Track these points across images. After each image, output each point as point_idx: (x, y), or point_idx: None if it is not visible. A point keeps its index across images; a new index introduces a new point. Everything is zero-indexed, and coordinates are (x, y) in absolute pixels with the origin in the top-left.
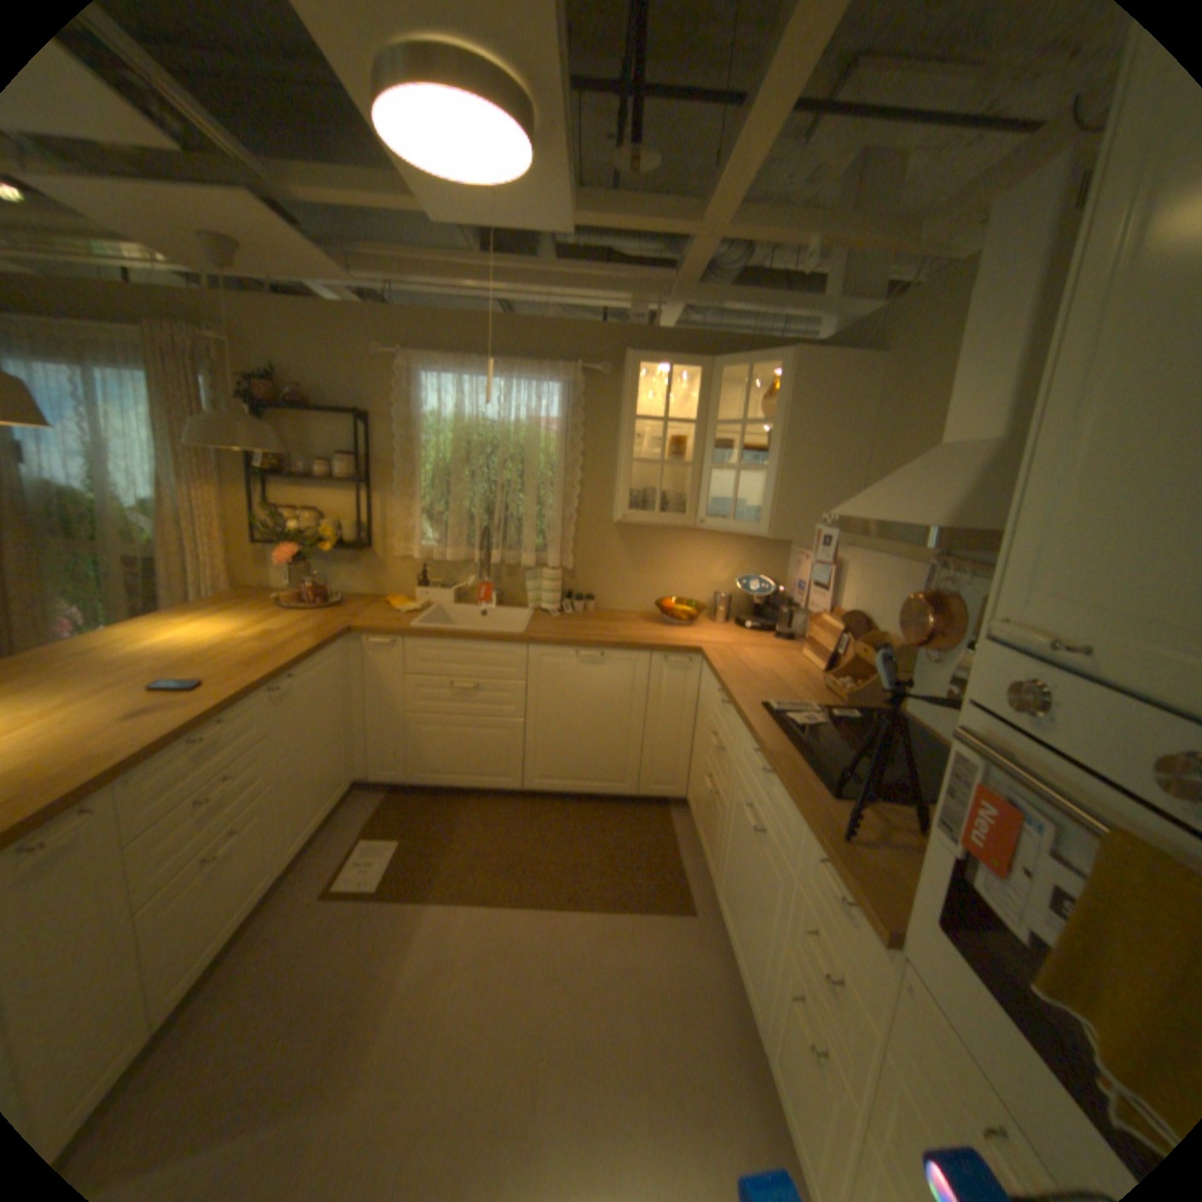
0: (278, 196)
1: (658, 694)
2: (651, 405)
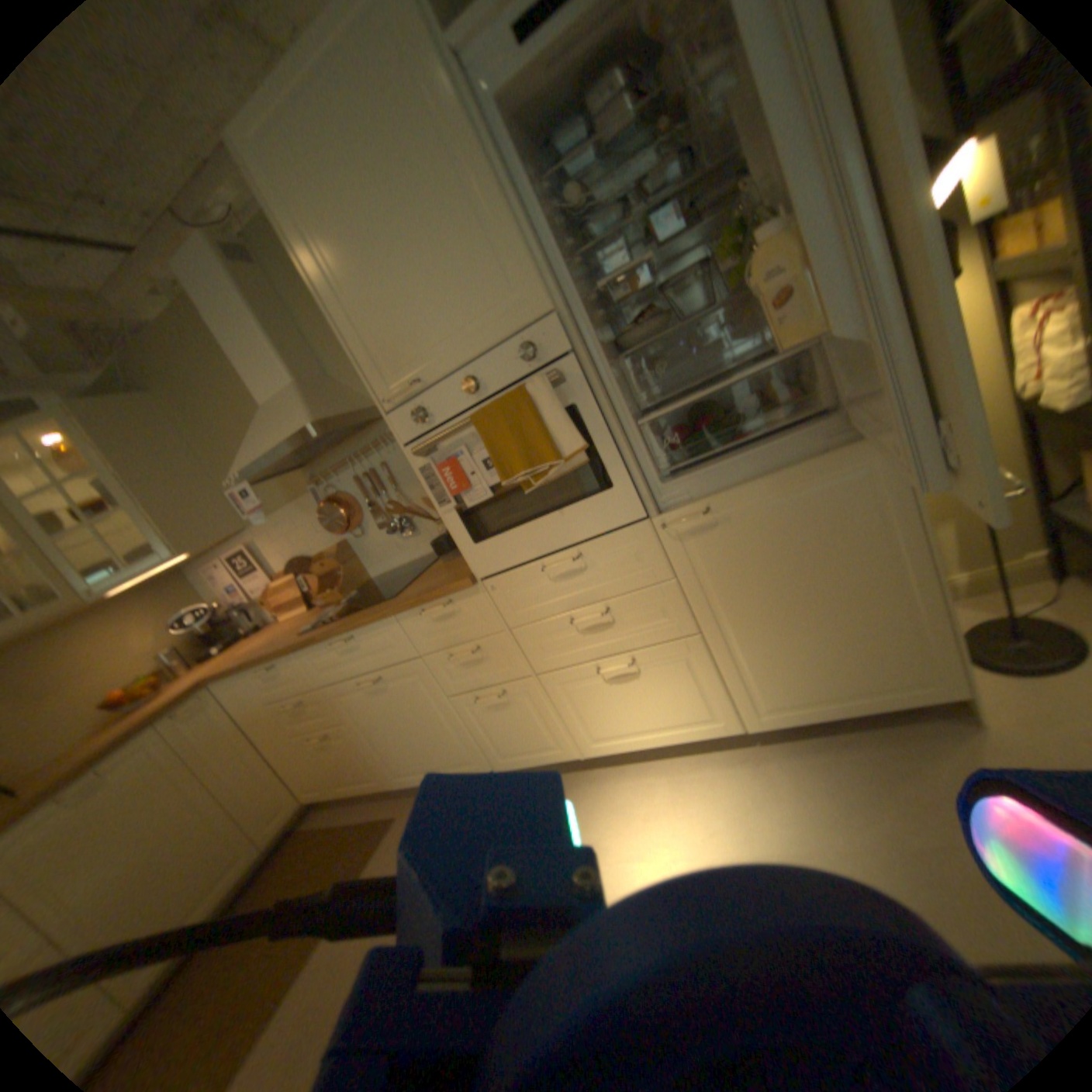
0: None
1: (190, 751)
2: None
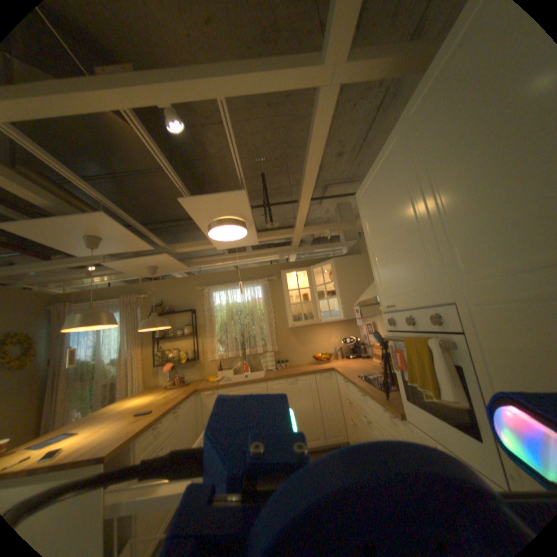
0: (172, 252)
1: (322, 392)
2: (292, 285)
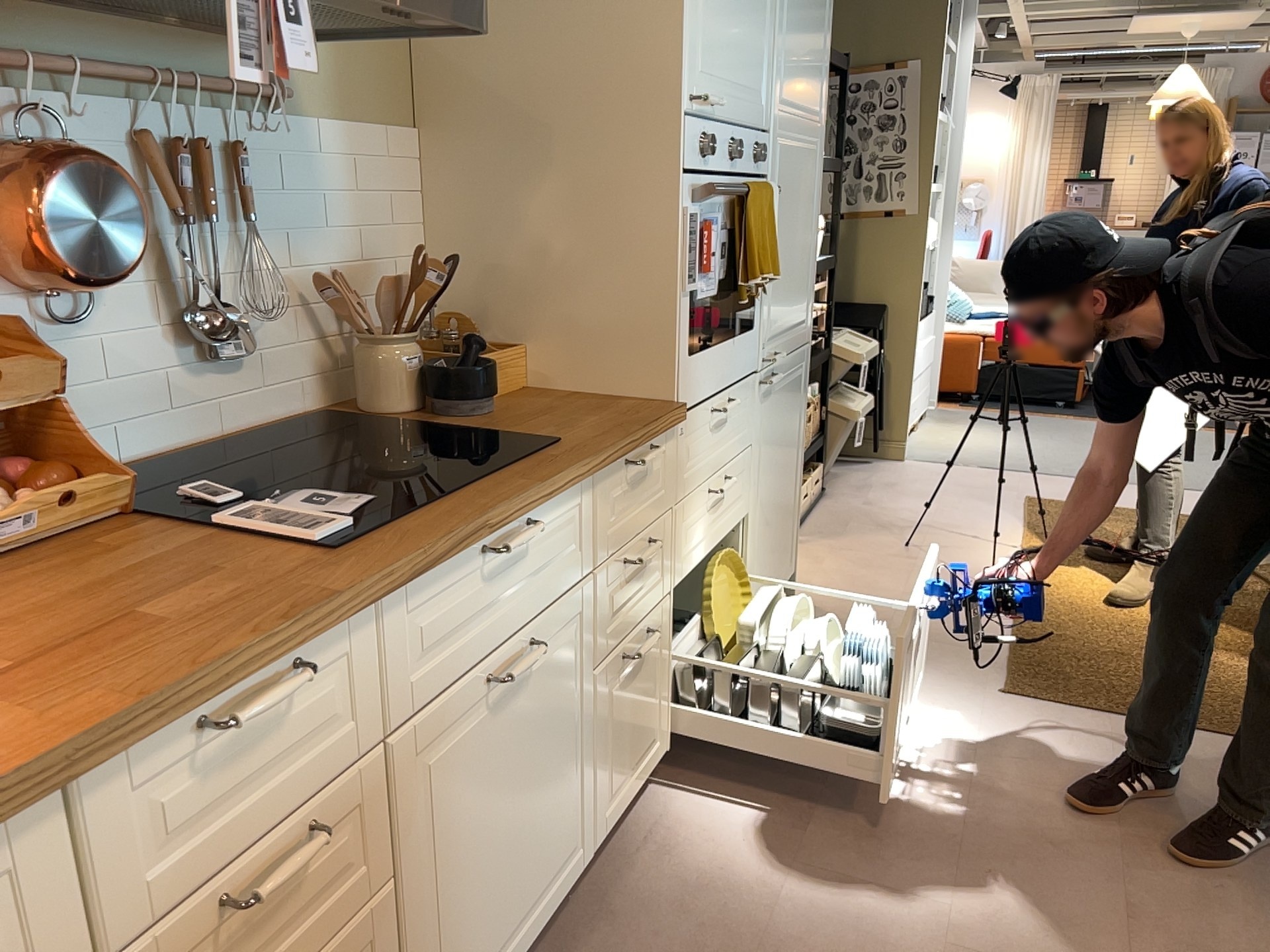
0: None
1: None
2: None
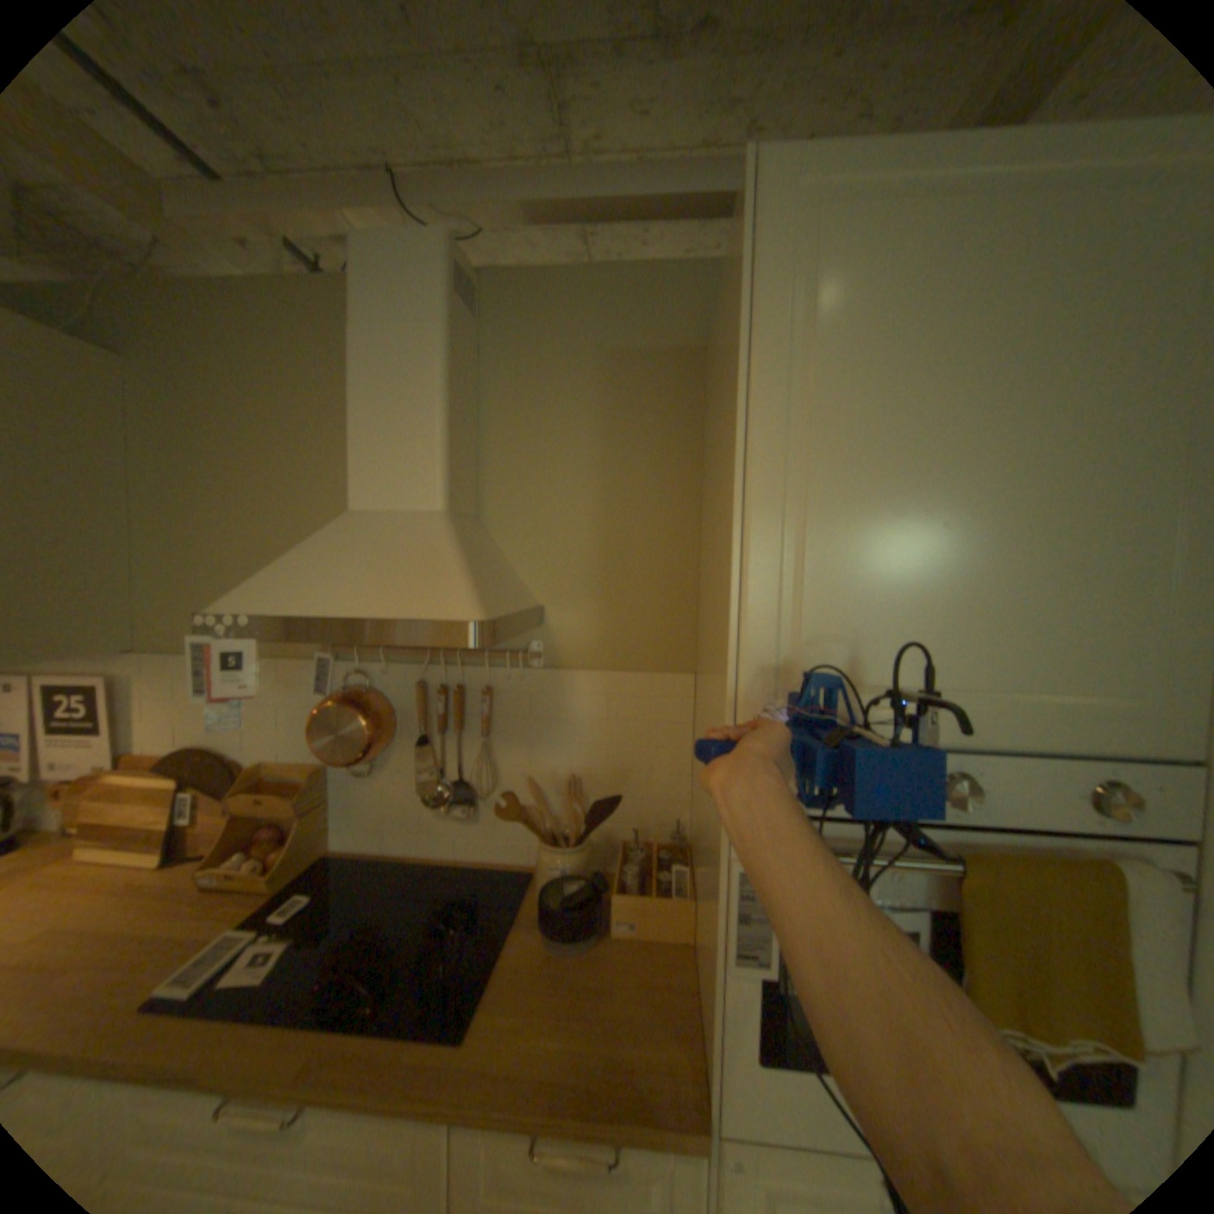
0: None
1: None
2: None
